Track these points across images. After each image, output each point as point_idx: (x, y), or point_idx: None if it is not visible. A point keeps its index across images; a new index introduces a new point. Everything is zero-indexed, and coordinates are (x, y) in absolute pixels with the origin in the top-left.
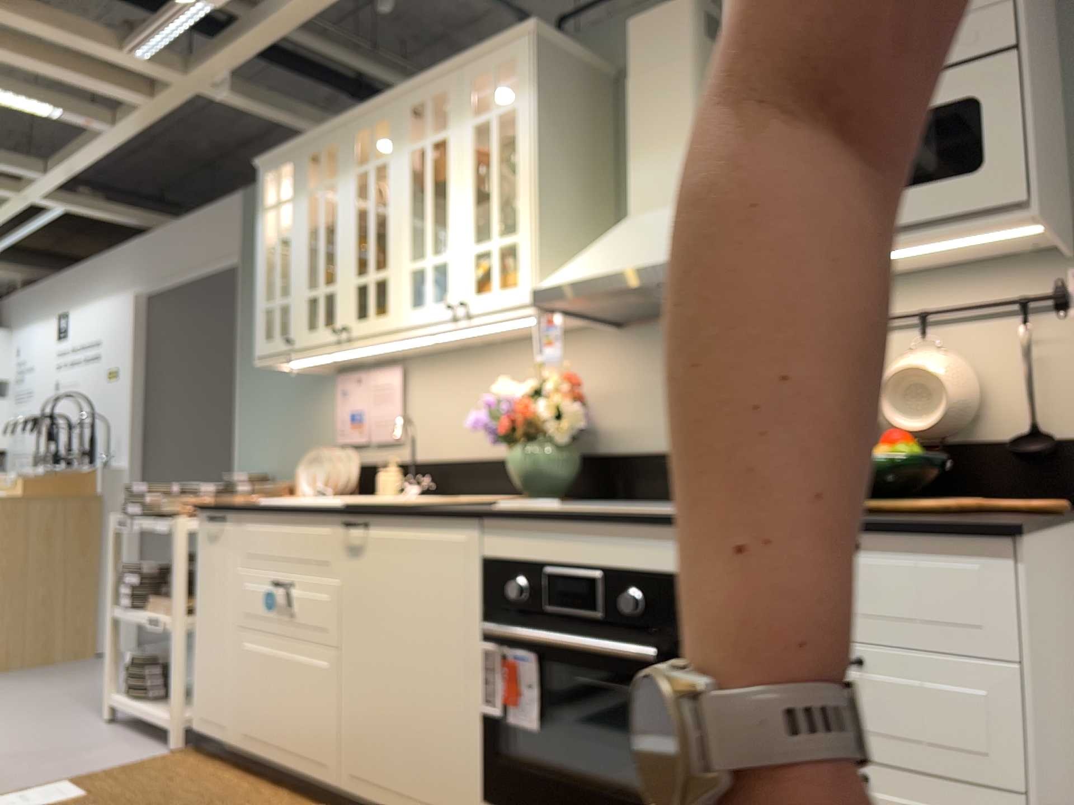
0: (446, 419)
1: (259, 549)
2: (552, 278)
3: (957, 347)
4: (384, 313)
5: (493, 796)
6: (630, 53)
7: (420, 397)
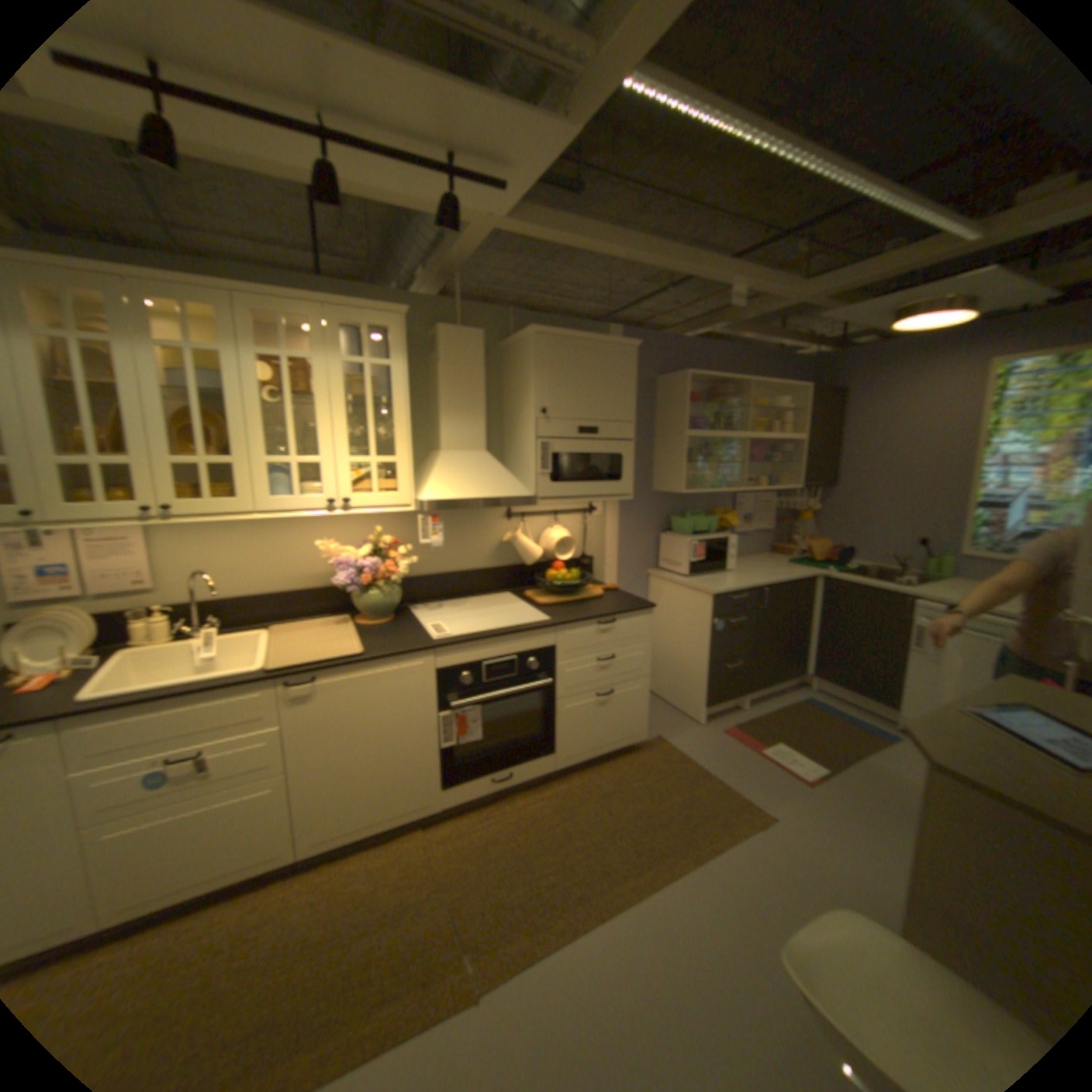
0: (221, 566)
1: (124, 741)
2: (433, 494)
3: (564, 525)
4: (210, 491)
5: (450, 783)
6: (446, 348)
7: (179, 547)
